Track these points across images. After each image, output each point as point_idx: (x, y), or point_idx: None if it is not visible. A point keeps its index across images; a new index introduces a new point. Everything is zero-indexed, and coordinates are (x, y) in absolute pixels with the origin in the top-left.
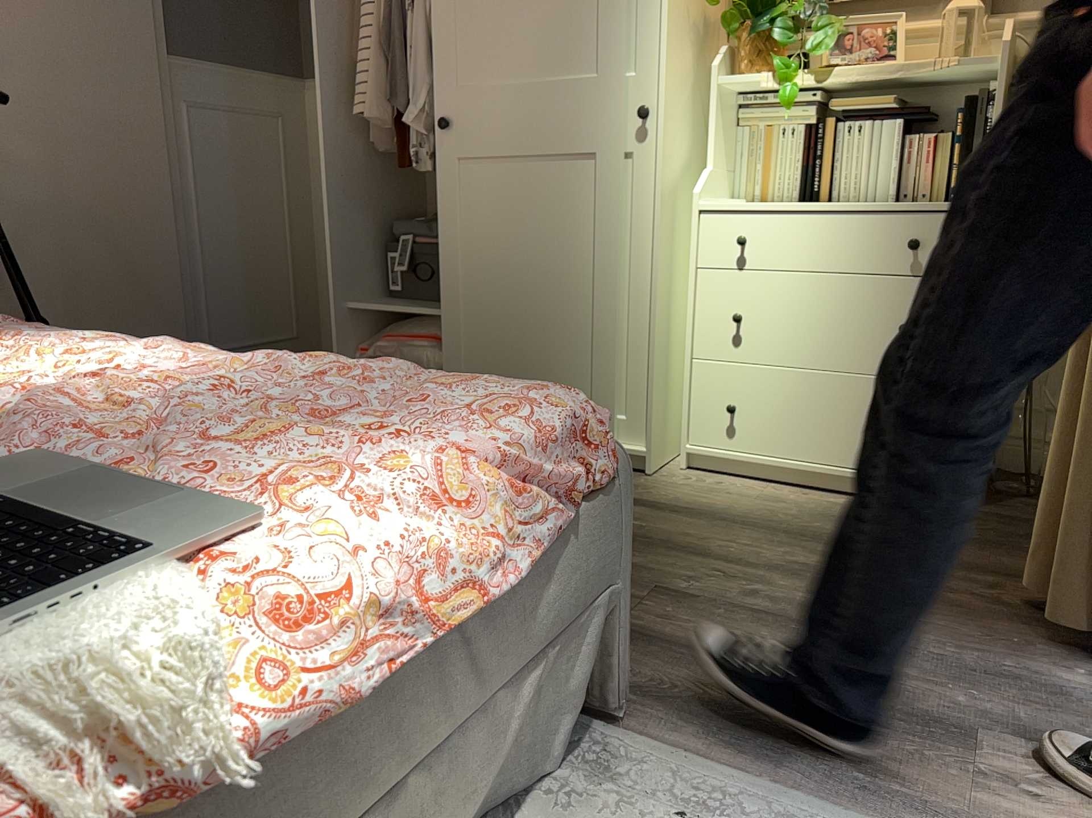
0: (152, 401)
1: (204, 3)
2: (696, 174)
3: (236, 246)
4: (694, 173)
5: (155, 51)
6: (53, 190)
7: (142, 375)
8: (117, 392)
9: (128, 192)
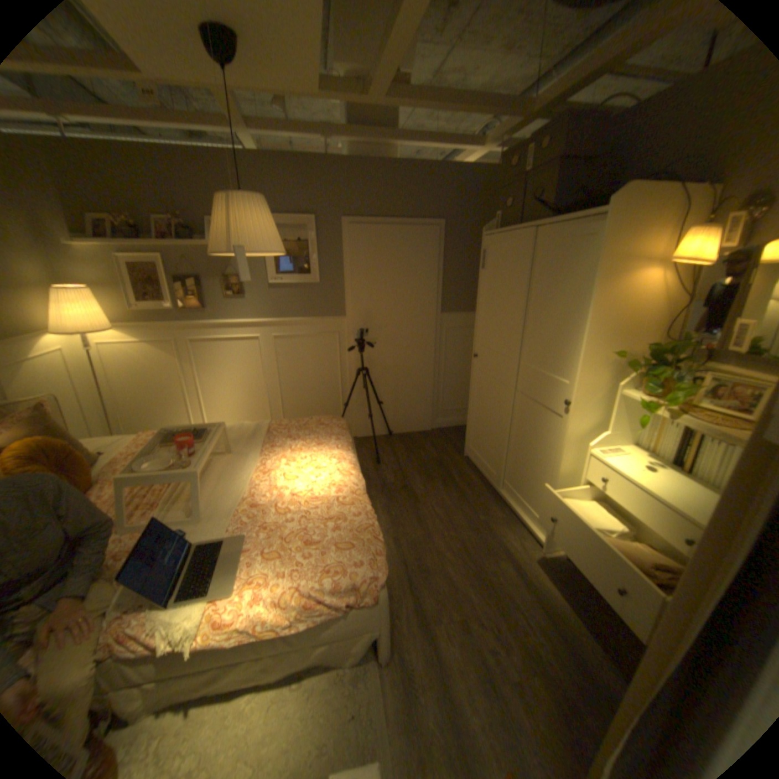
0: (299, 508)
1: (458, 291)
2: (611, 428)
3: (456, 375)
4: (606, 429)
5: (434, 314)
6: (393, 362)
7: (313, 490)
8: (295, 501)
9: (417, 360)
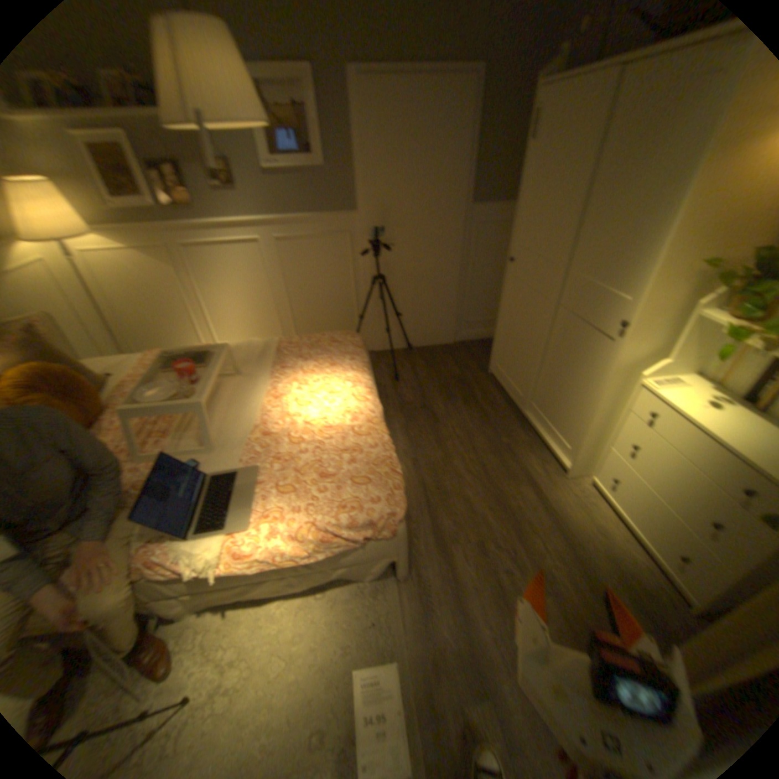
0: (314, 438)
1: (496, 174)
2: (673, 354)
3: (486, 282)
4: (667, 355)
5: (464, 205)
6: (414, 267)
7: (328, 419)
8: (310, 431)
9: (442, 265)
